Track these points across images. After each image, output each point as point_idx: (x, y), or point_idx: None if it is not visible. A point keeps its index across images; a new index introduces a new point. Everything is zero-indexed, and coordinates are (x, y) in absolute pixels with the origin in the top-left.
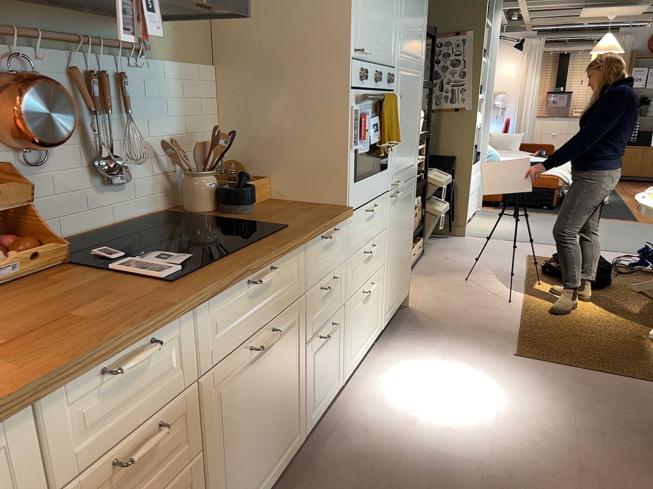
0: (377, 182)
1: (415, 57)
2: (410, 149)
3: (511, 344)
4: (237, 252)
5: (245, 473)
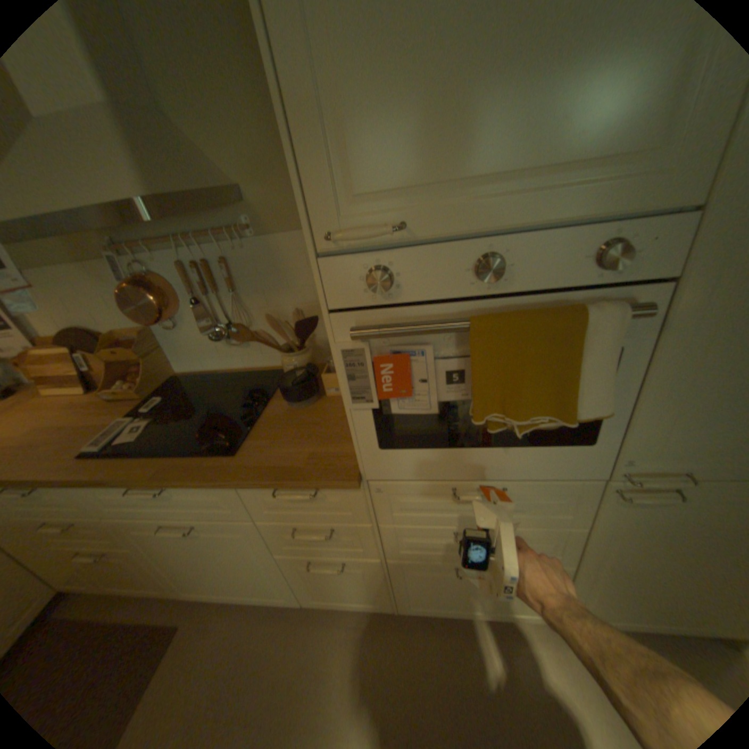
0: (509, 460)
1: None
2: None
3: None
4: (143, 460)
5: (197, 582)
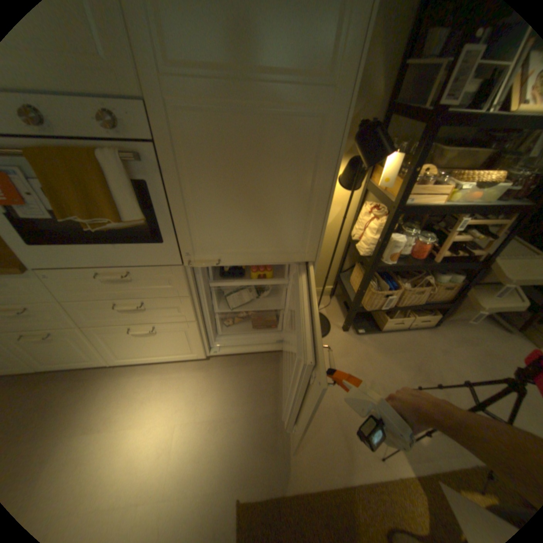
0: (118, 252)
1: (281, 67)
2: (271, 229)
3: (265, 492)
4: None
5: None
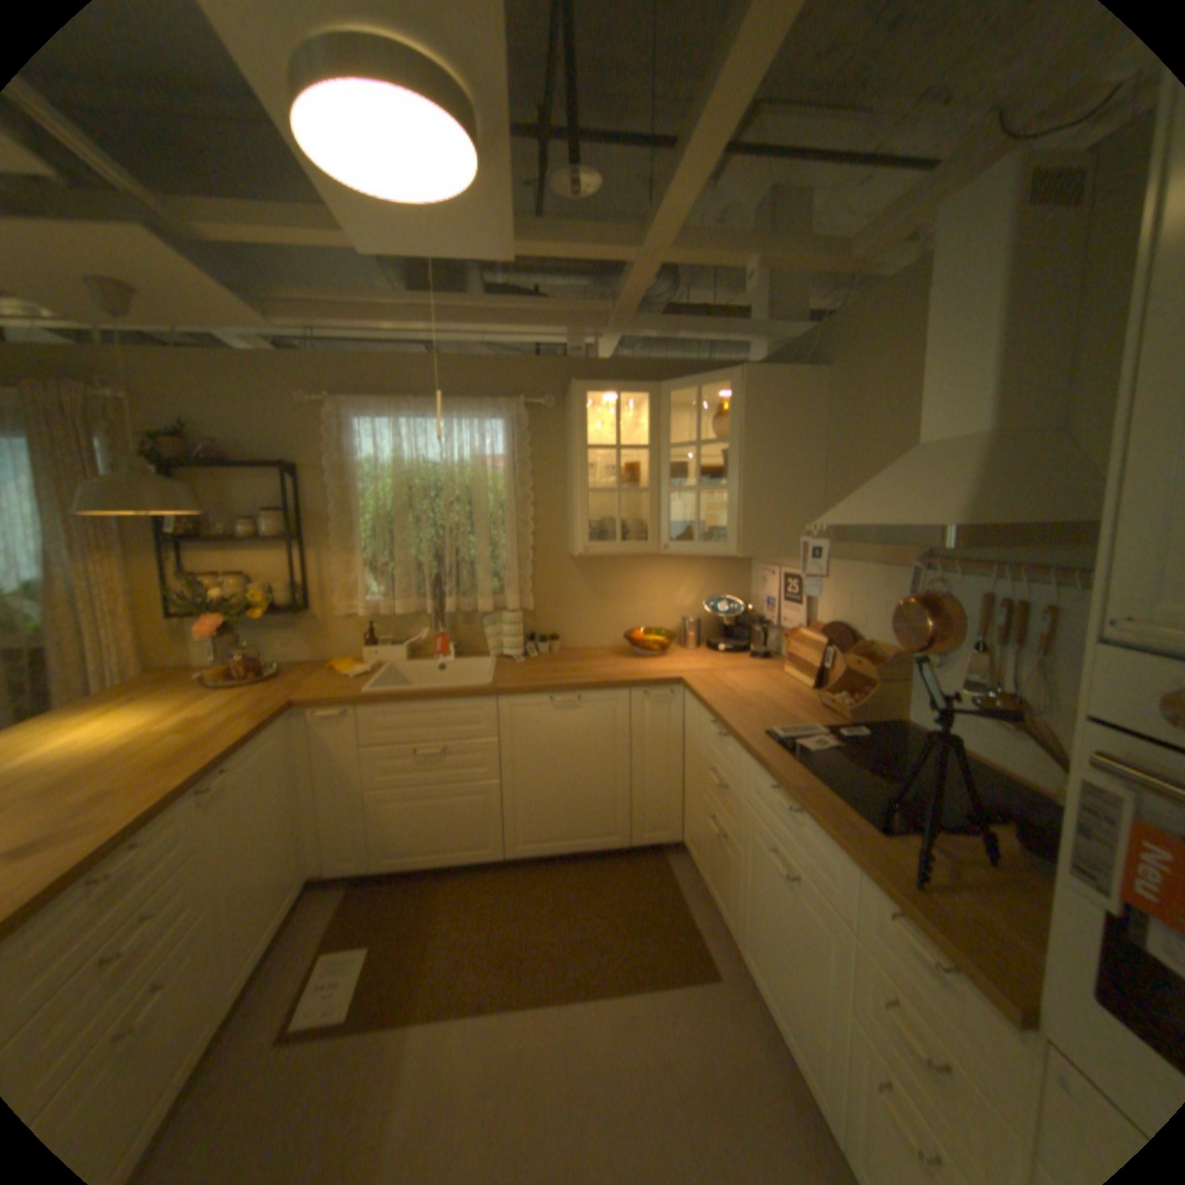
0: None
1: None
2: None
3: None
4: (806, 772)
5: (765, 953)
